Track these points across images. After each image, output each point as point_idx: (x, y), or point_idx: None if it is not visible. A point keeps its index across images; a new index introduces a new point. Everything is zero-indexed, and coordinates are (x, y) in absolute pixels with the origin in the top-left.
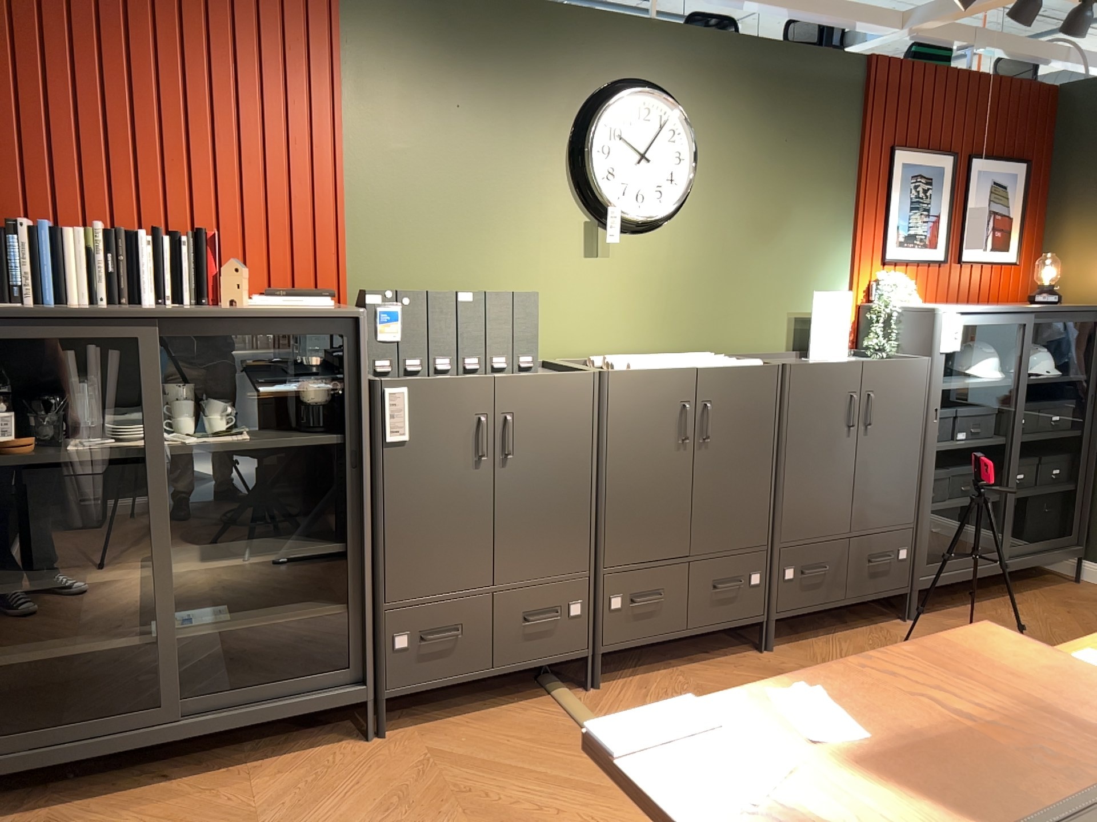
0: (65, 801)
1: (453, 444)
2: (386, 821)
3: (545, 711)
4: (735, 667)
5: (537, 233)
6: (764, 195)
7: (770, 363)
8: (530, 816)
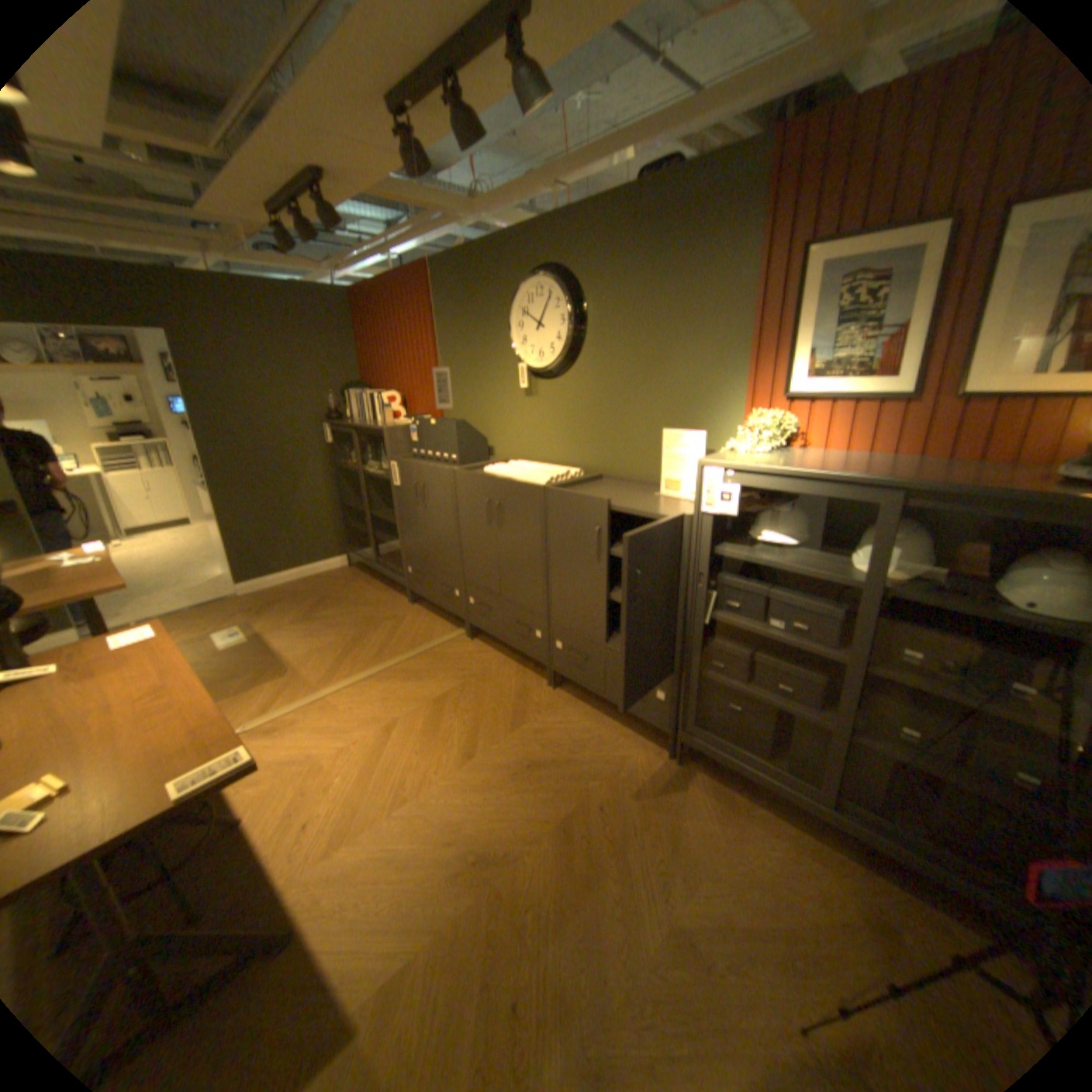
0: (367, 575)
1: (411, 492)
2: (357, 620)
3: (445, 632)
4: (522, 678)
5: (503, 383)
6: (644, 336)
7: (552, 485)
8: (361, 645)
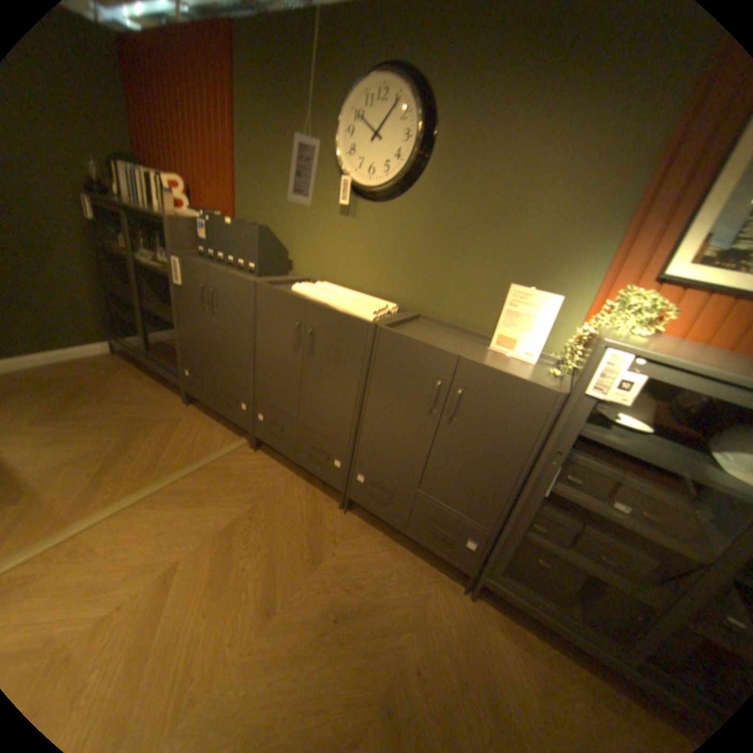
0: (133, 364)
1: (196, 294)
2: (121, 421)
3: (225, 440)
4: (312, 499)
5: (314, 194)
6: (503, 176)
7: (381, 322)
8: (126, 455)
